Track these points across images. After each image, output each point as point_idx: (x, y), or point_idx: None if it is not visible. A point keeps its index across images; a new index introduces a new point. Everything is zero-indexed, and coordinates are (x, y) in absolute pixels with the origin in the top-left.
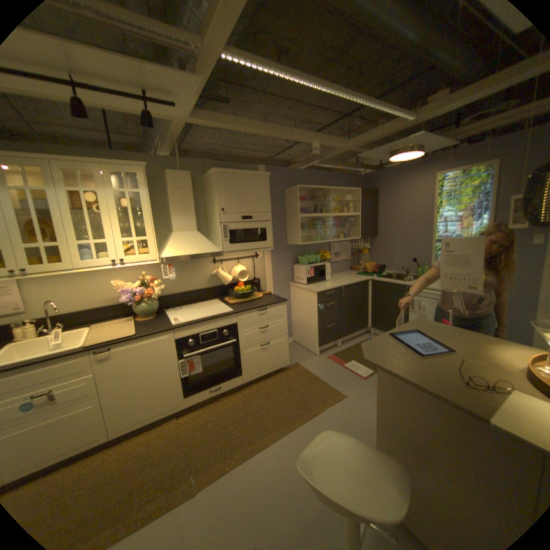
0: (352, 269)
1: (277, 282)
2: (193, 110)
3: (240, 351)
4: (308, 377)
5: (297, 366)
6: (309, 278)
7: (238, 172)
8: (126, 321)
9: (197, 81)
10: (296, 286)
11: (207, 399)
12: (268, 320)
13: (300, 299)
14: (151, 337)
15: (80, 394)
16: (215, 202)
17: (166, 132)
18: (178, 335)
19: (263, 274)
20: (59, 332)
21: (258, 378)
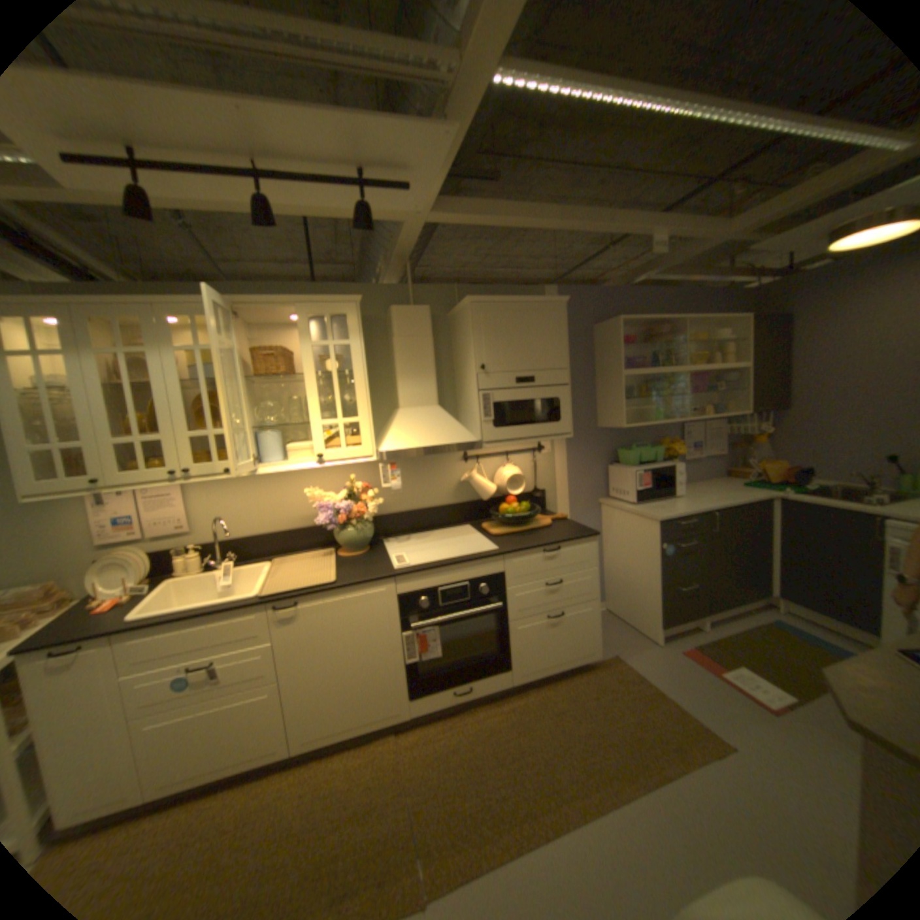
0: (731, 475)
1: (577, 497)
2: (438, 198)
3: (510, 626)
4: (644, 690)
5: (619, 664)
6: (643, 491)
7: (511, 299)
8: (324, 556)
9: (449, 139)
10: (615, 505)
11: (449, 707)
12: (562, 571)
13: (624, 532)
14: (361, 588)
15: (251, 674)
16: (470, 354)
17: (394, 245)
18: (404, 588)
19: (551, 481)
20: (231, 566)
21: (541, 679)
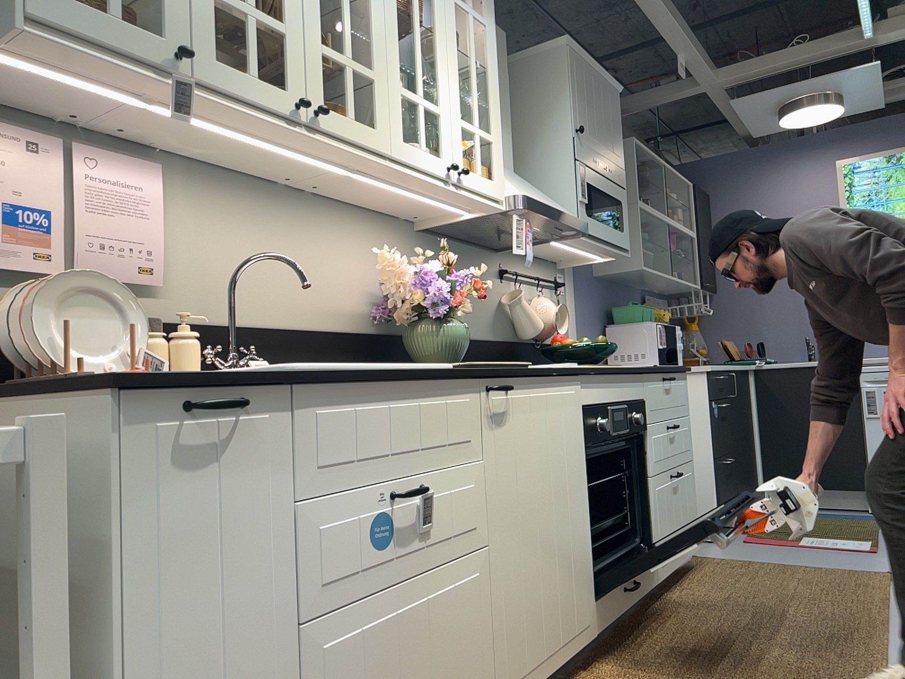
0: None
1: None
2: None
3: (651, 482)
4: (761, 565)
5: (706, 558)
6: (663, 350)
7: (592, 63)
8: None
9: None
10: None
11: (622, 614)
12: (674, 412)
13: None
14: (557, 383)
15: (462, 521)
16: (554, 113)
17: None
18: (587, 397)
19: (568, 335)
20: None
21: (673, 571)
